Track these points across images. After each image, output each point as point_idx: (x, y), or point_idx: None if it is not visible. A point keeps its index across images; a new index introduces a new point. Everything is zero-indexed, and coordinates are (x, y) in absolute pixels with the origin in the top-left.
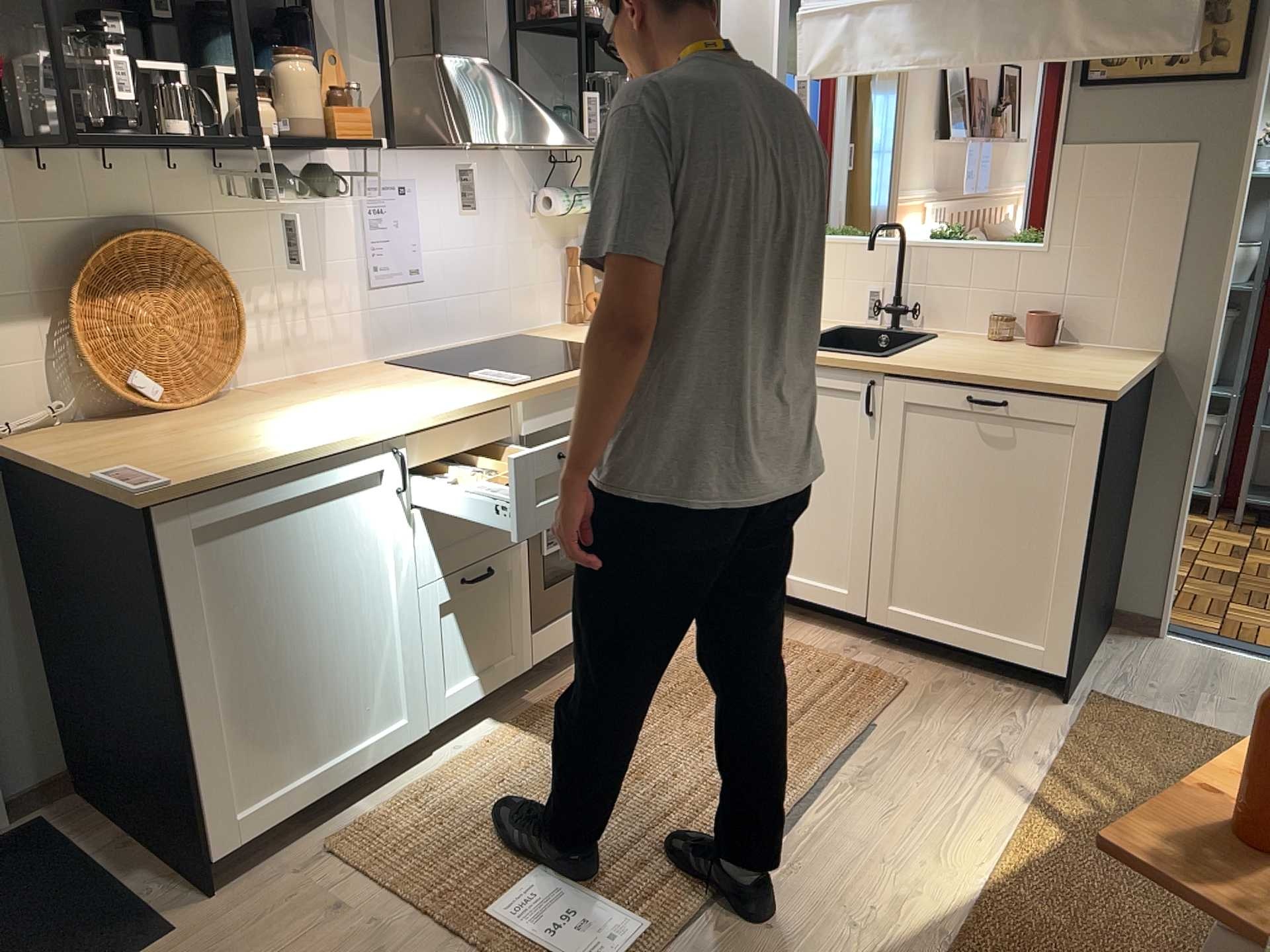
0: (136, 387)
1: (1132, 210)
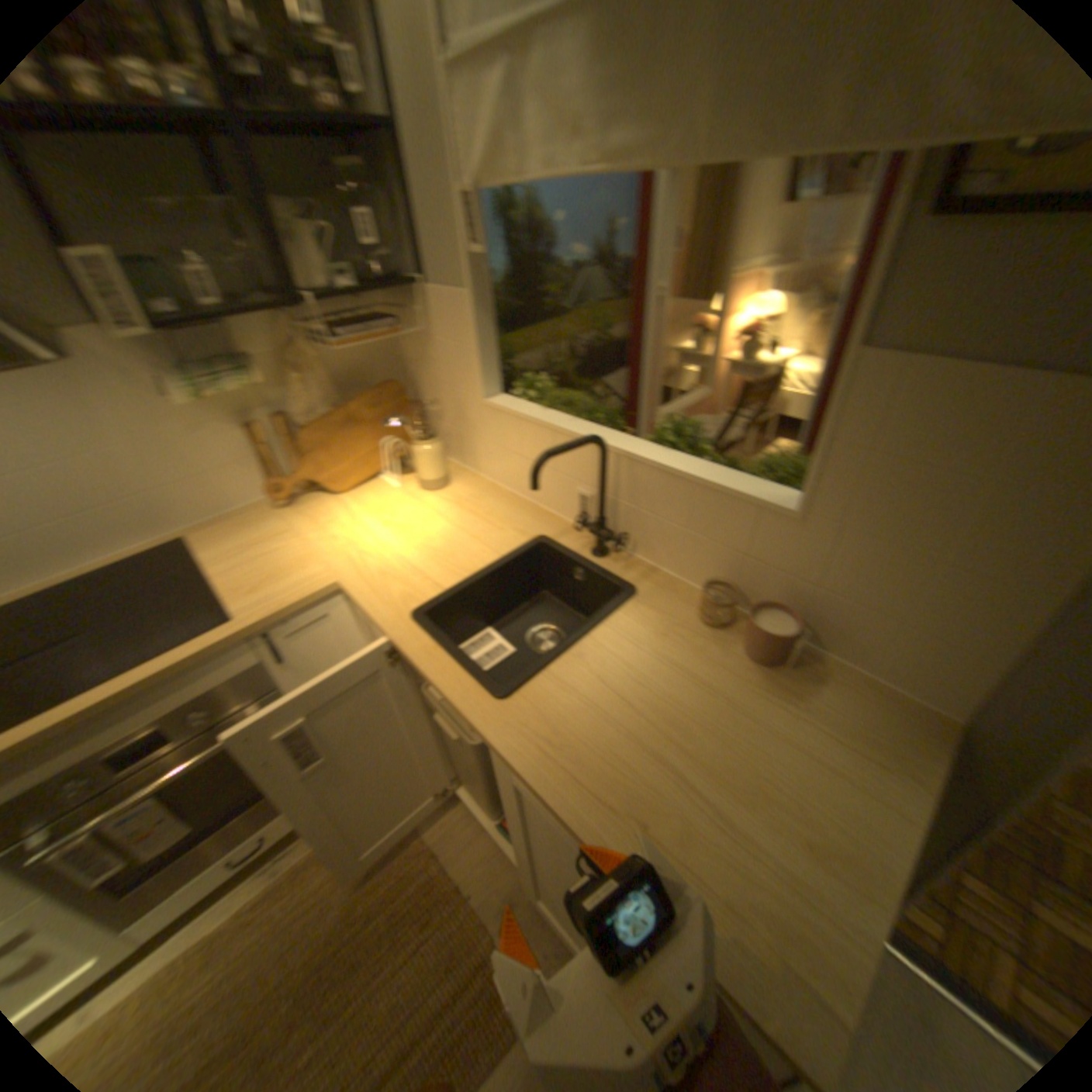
0: None
1: (976, 500)
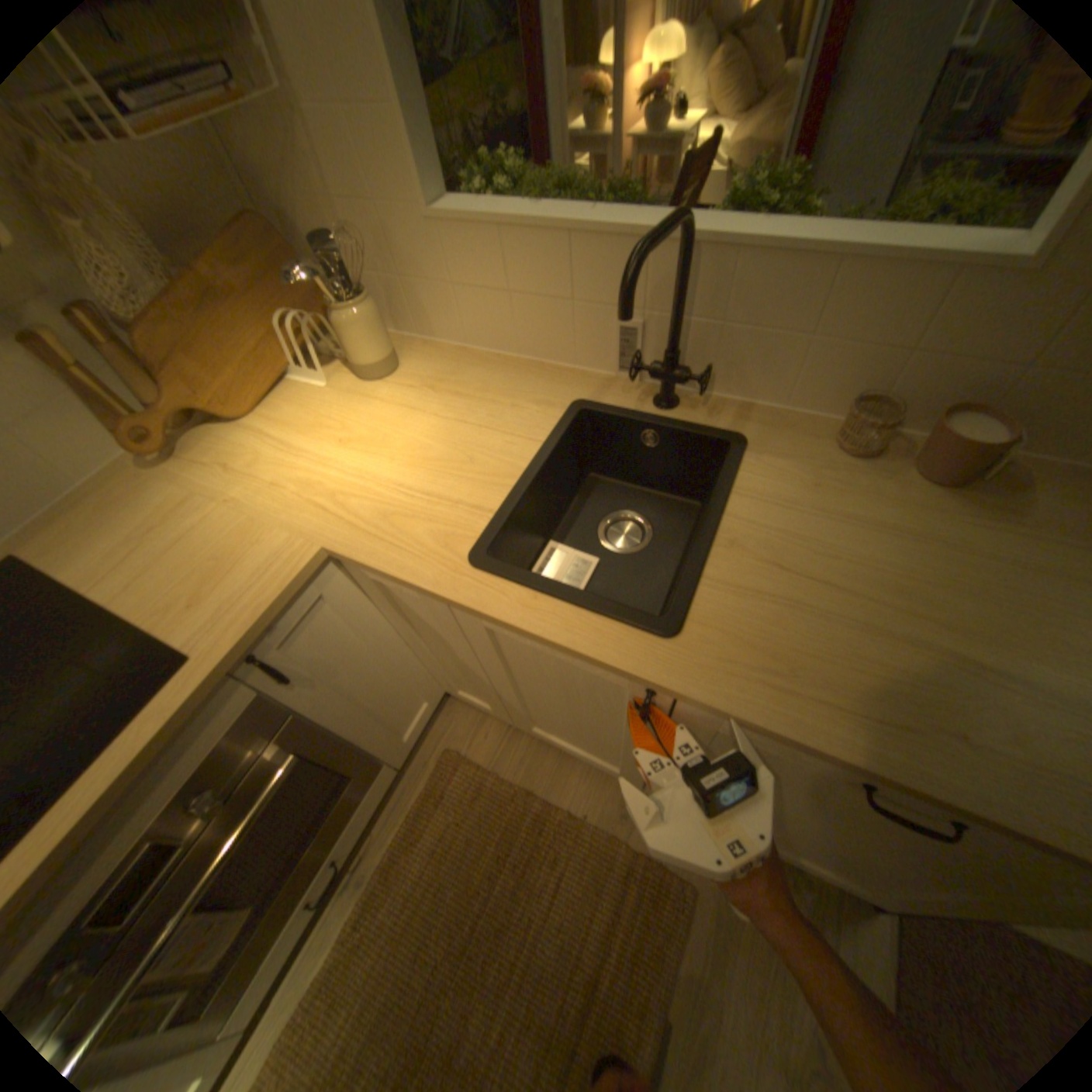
0: None
1: None
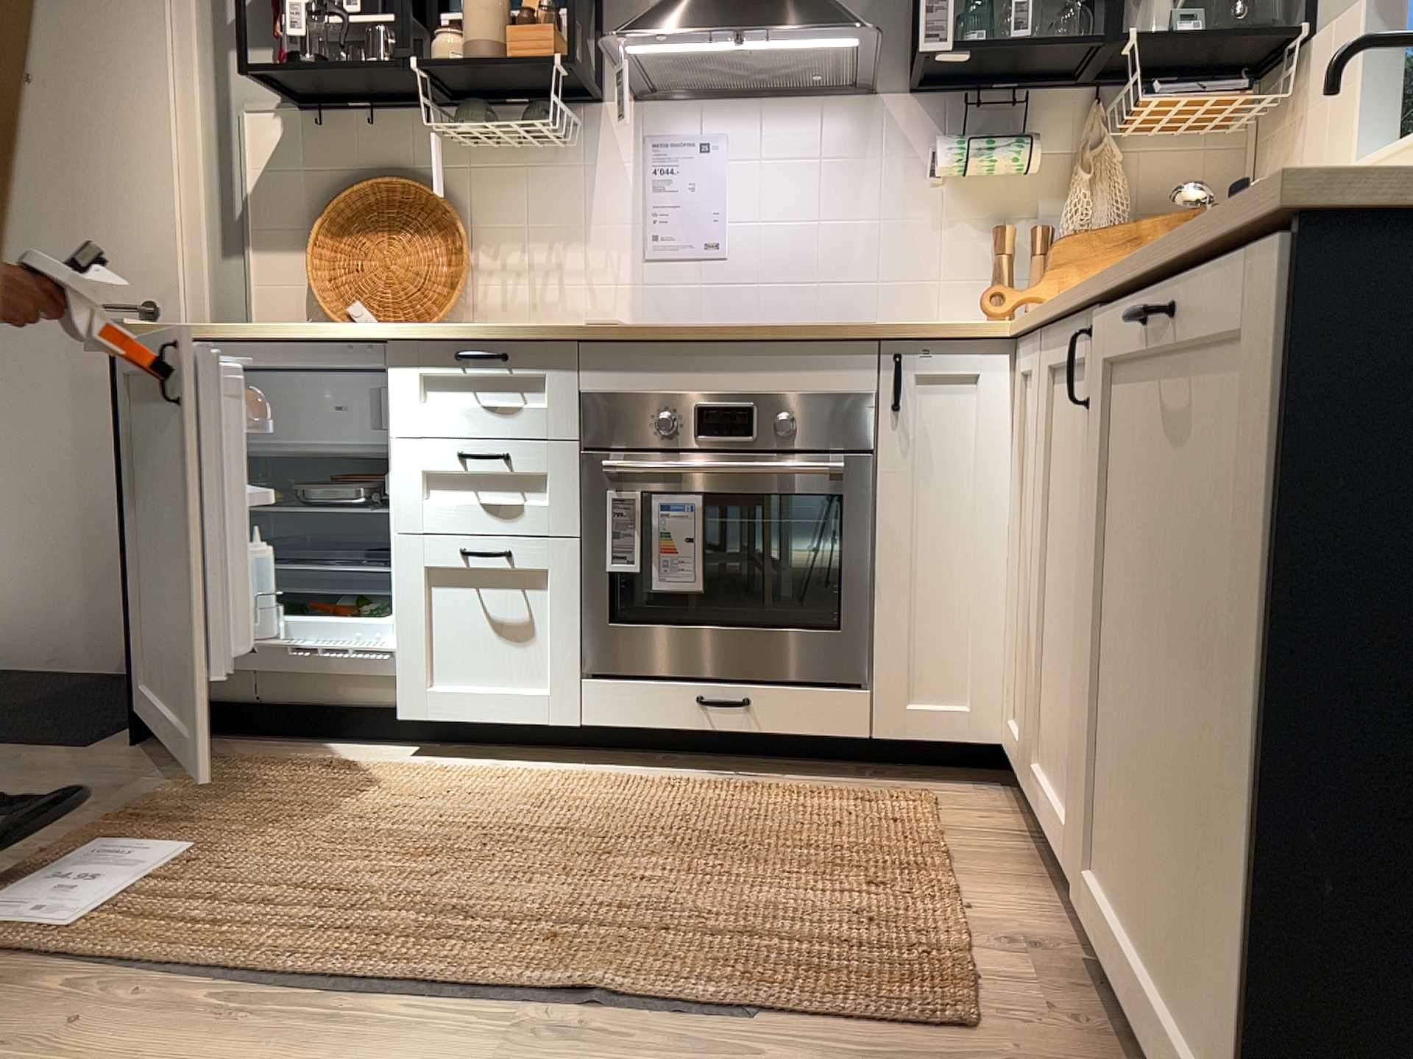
0: (351, 315)
1: None
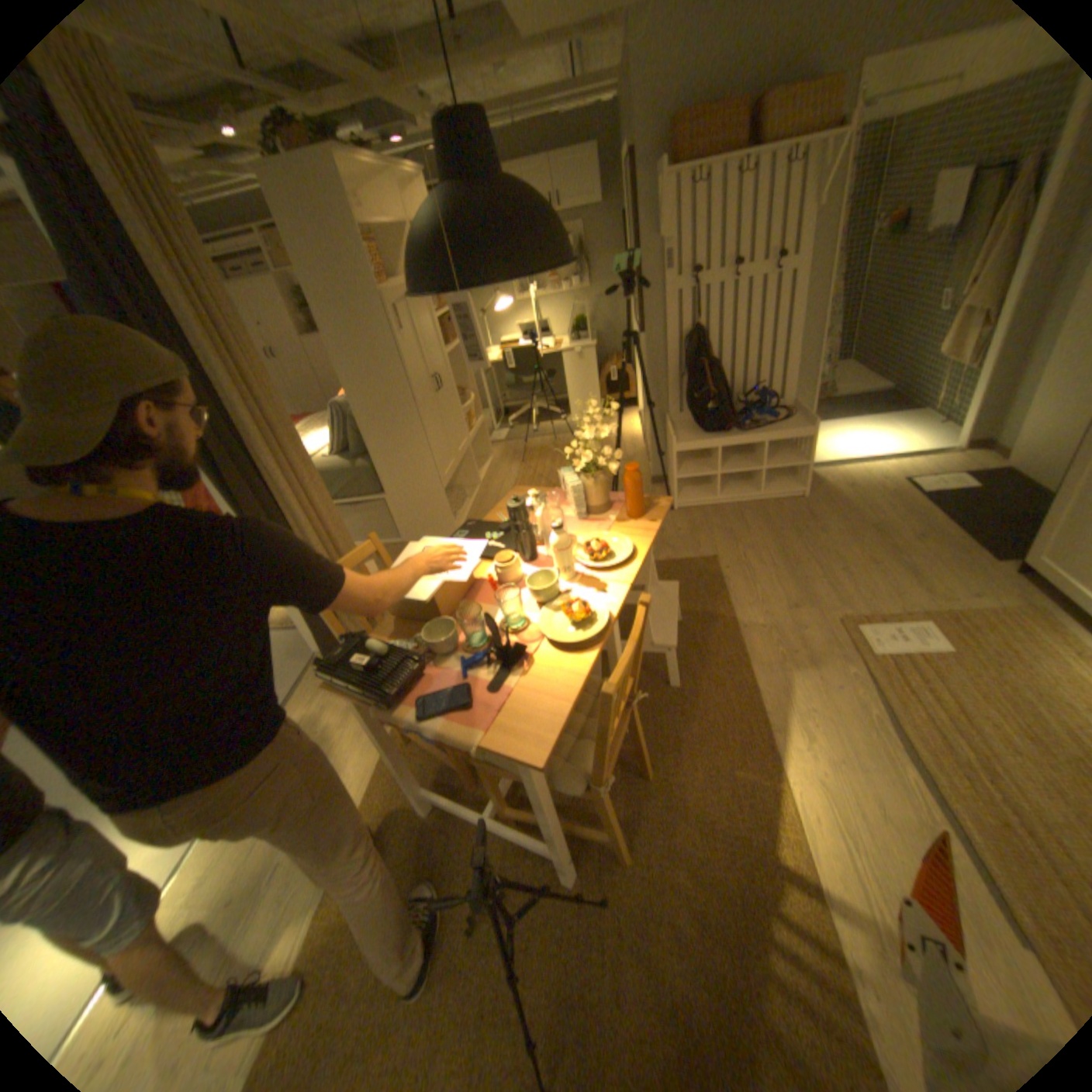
0: None
1: None
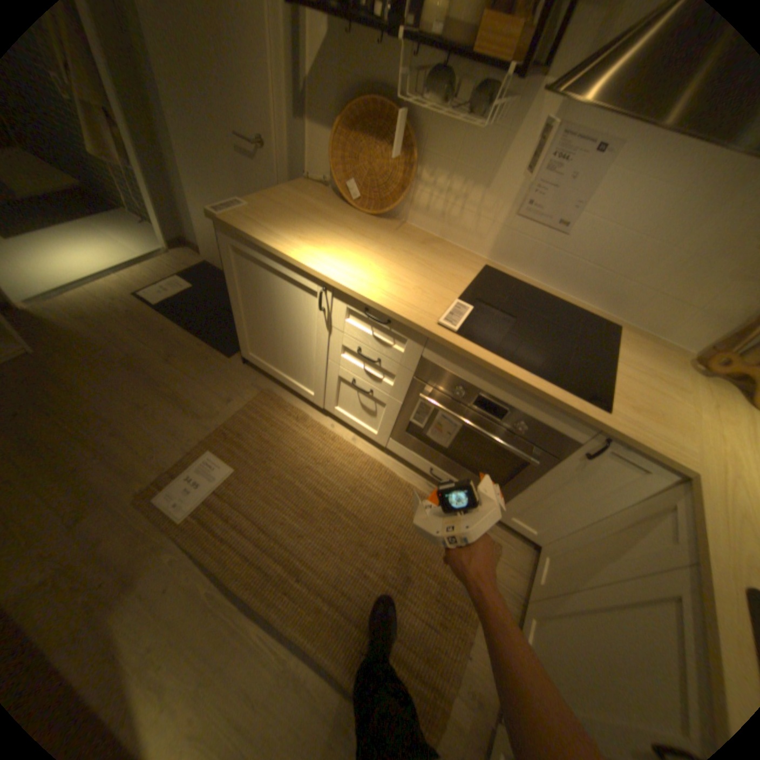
0: (349, 187)
1: None
